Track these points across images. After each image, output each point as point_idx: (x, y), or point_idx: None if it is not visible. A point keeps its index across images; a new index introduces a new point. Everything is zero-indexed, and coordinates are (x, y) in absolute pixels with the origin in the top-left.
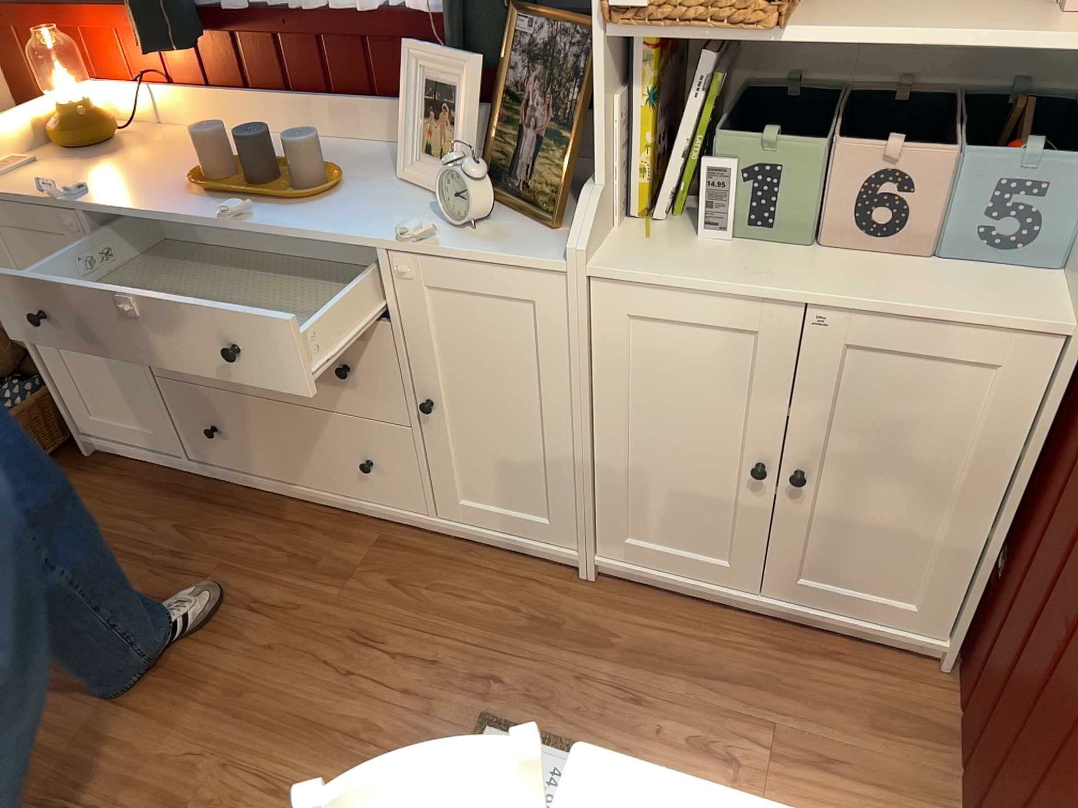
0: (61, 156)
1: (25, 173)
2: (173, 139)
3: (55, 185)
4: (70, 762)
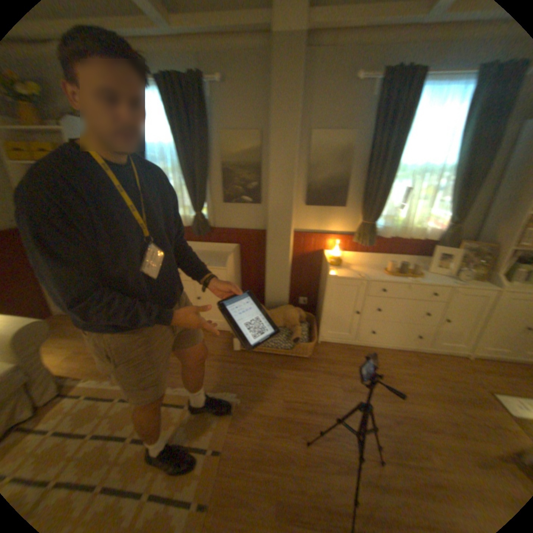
0: (336, 268)
1: (338, 272)
2: (353, 264)
3: (358, 275)
4: (418, 421)
